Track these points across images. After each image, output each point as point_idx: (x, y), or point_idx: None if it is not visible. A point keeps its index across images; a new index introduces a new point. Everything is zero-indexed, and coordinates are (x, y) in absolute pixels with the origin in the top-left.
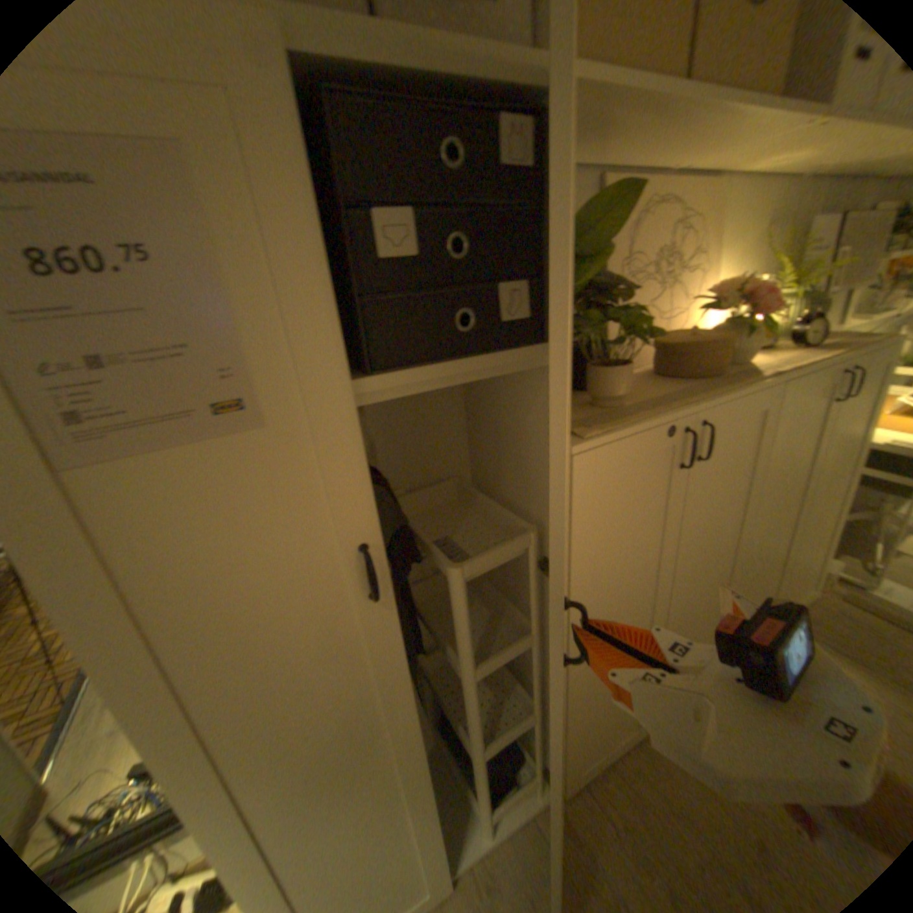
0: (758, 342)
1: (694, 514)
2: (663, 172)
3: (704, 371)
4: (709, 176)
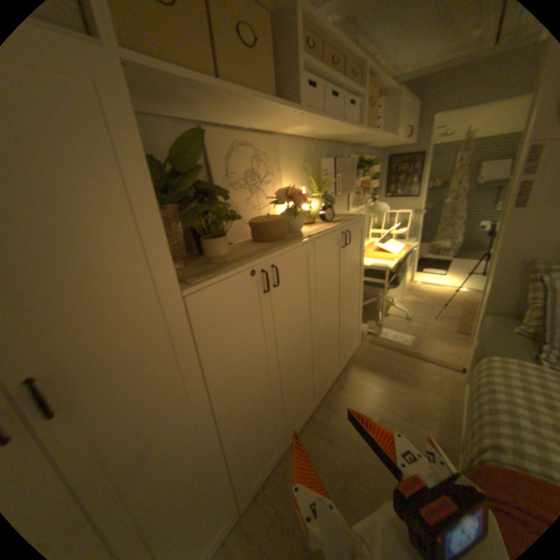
0: (301, 220)
1: (280, 316)
2: (239, 129)
3: (274, 237)
4: (266, 134)
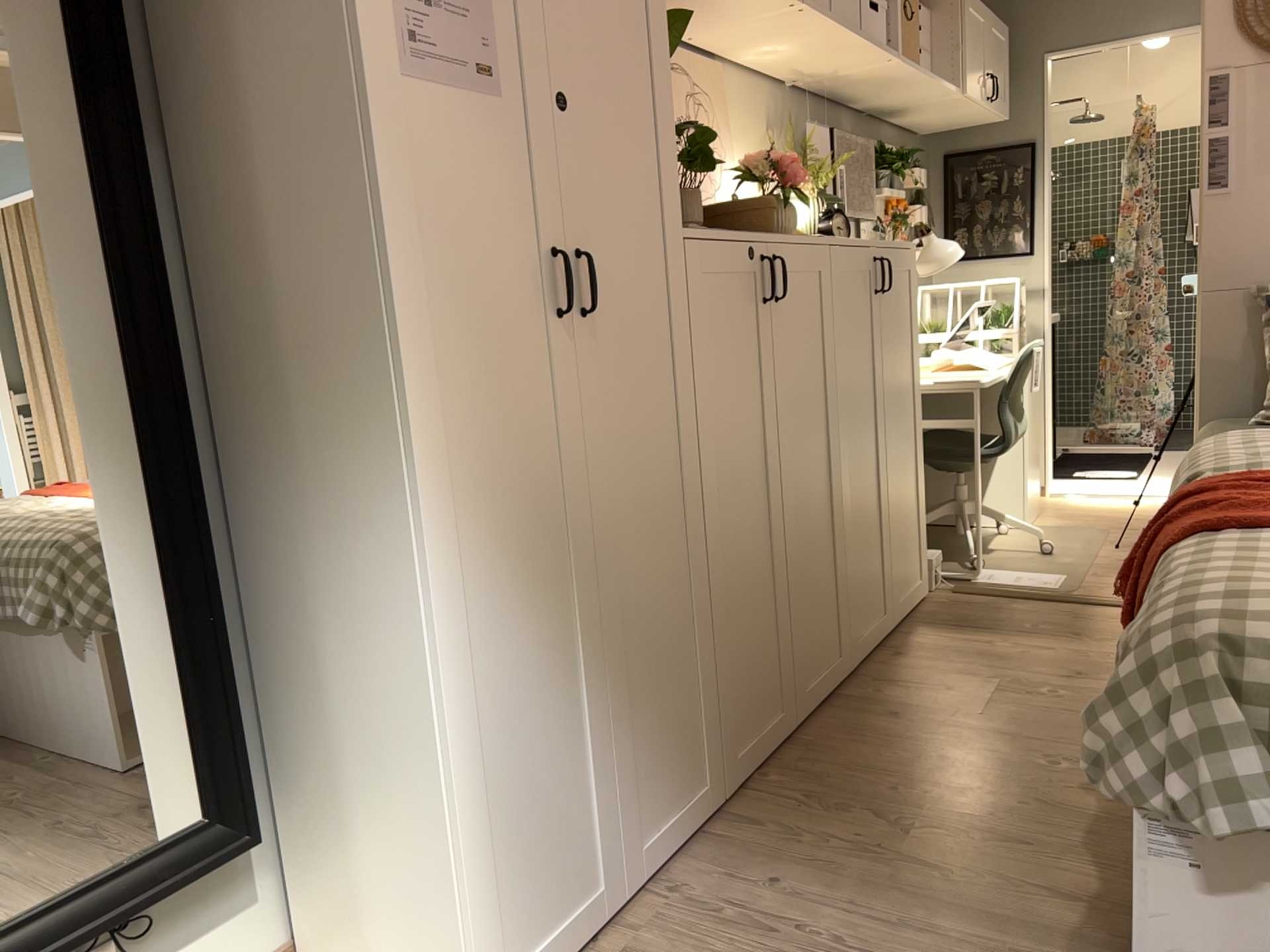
0: (790, 214)
1: (780, 370)
2: None
3: (752, 230)
4: (702, 54)
